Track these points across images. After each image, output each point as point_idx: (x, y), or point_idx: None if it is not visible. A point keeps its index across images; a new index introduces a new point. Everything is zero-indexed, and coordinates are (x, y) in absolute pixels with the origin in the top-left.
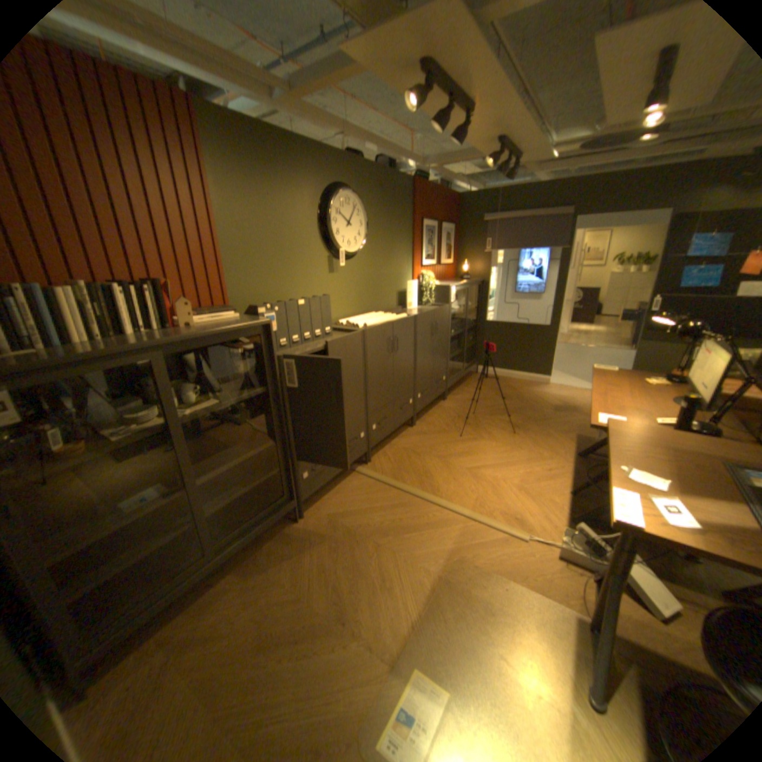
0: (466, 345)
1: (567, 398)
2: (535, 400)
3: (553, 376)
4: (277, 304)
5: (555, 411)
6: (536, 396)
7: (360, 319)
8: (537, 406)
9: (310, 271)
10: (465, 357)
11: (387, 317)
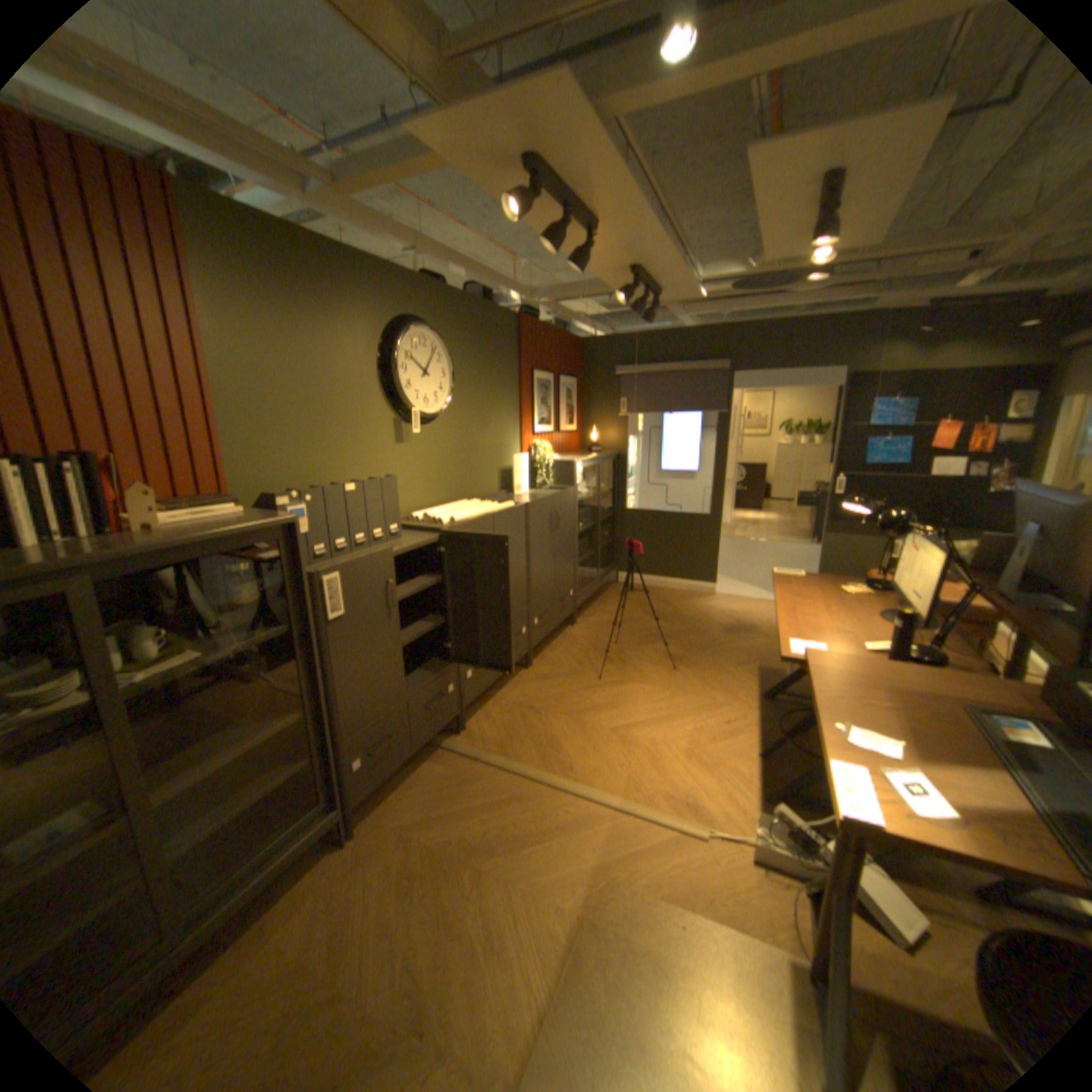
0: (600, 543)
1: (740, 613)
2: (698, 618)
3: (719, 583)
4: (311, 490)
5: (726, 633)
6: (699, 612)
7: (445, 510)
8: (702, 627)
9: (366, 439)
10: (600, 560)
11: (486, 507)
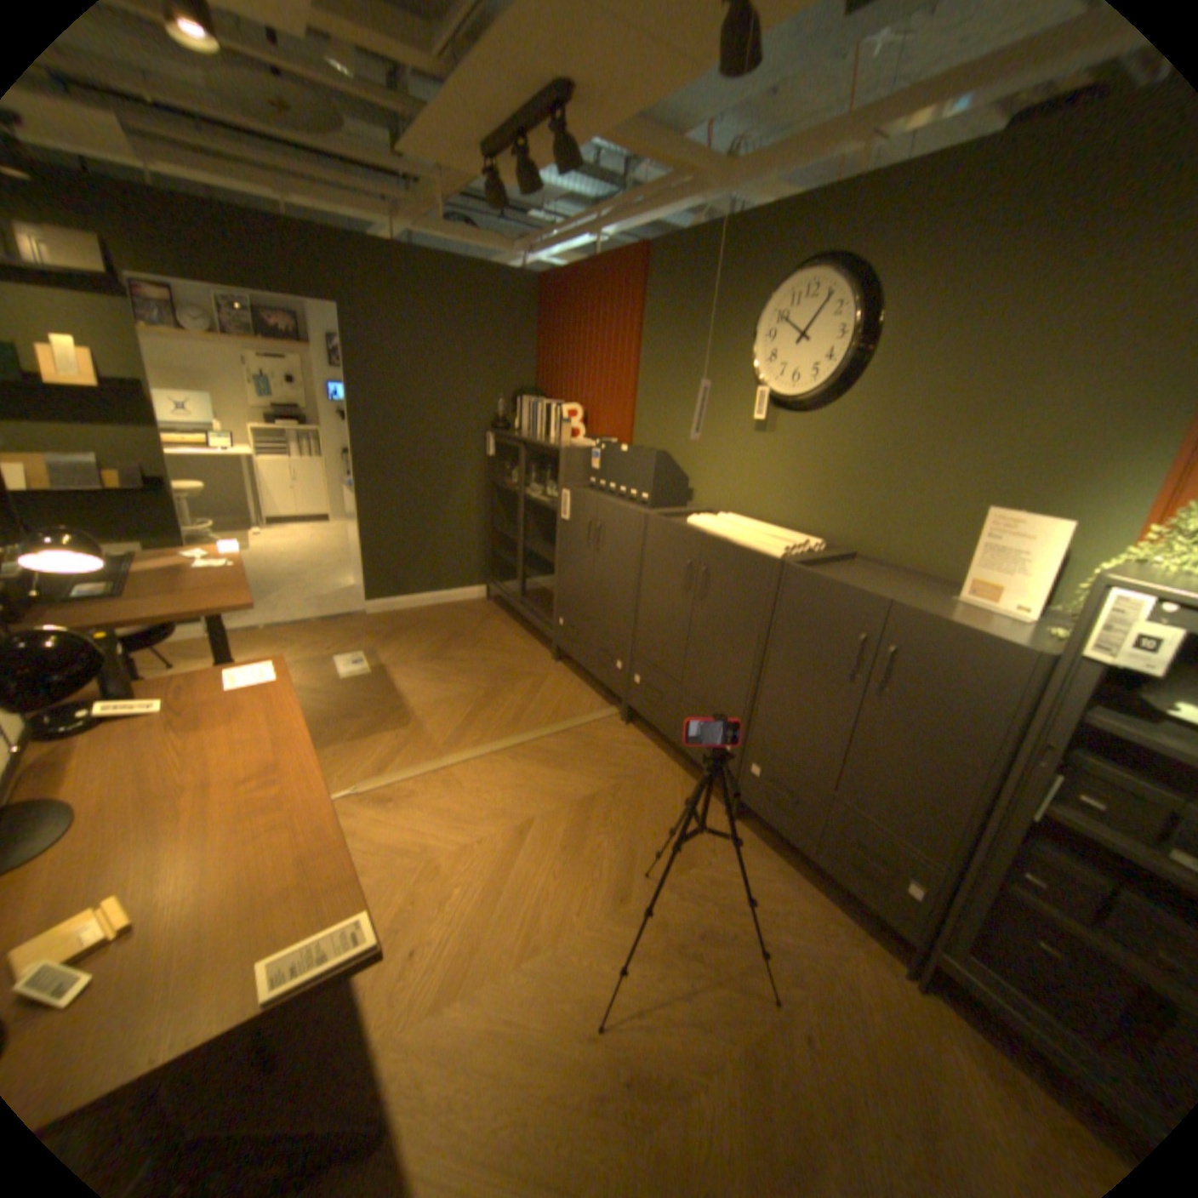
0: None
1: None
2: None
3: None
4: (605, 443)
5: None
6: None
7: (740, 522)
8: None
9: (724, 421)
10: None
11: (758, 538)
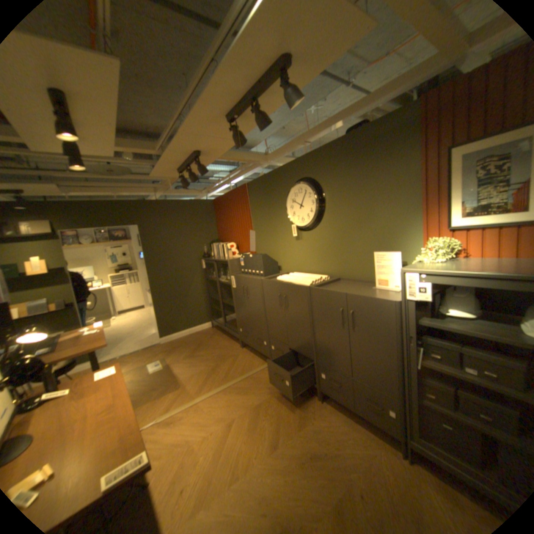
0: None
1: None
2: None
3: None
4: (244, 255)
5: None
6: None
7: (297, 275)
8: None
9: (284, 239)
10: None
11: (302, 280)
